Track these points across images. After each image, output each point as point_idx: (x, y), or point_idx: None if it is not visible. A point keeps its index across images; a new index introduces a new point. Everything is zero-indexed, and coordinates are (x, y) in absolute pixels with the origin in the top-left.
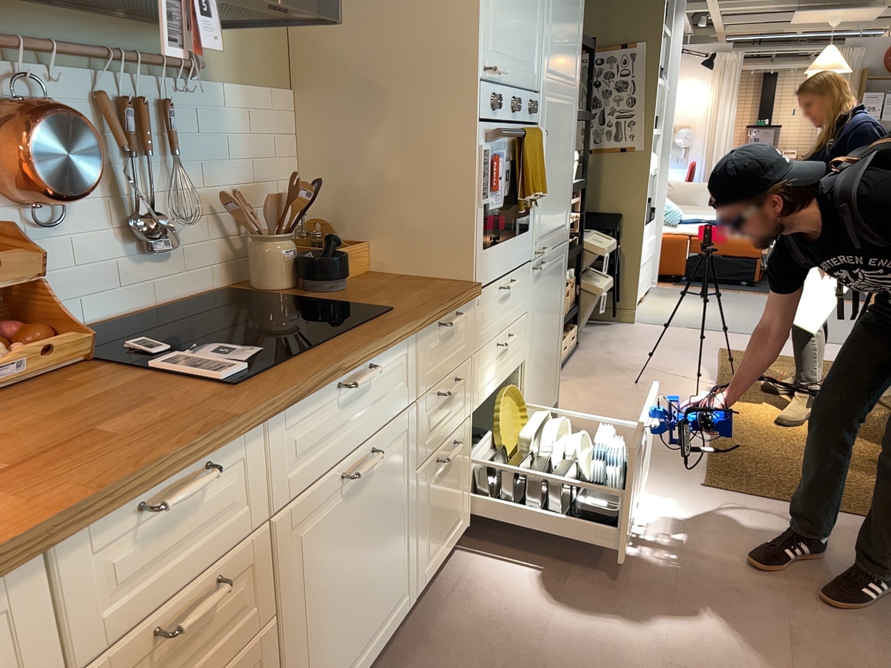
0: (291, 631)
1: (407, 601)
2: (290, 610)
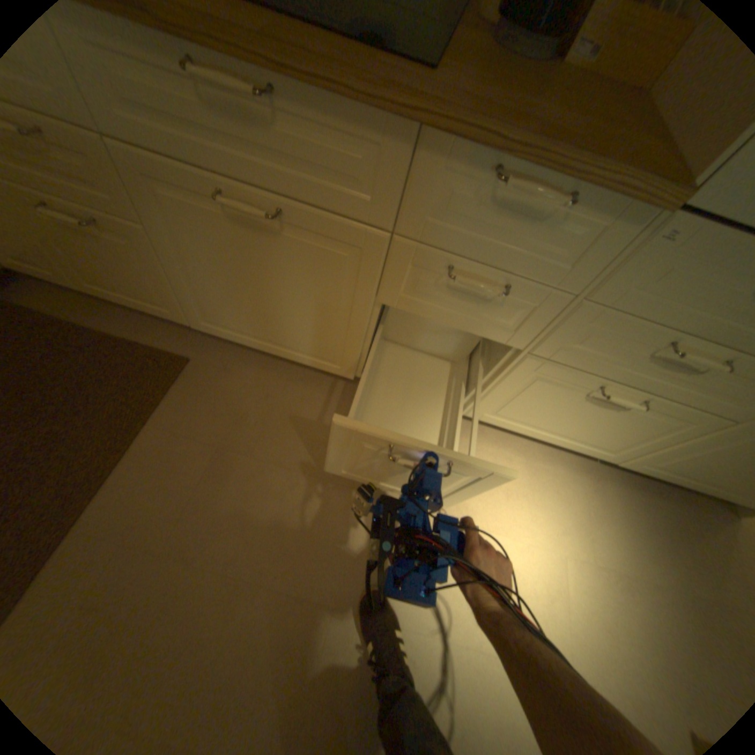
0: (166, 254)
1: (339, 371)
2: (159, 238)
